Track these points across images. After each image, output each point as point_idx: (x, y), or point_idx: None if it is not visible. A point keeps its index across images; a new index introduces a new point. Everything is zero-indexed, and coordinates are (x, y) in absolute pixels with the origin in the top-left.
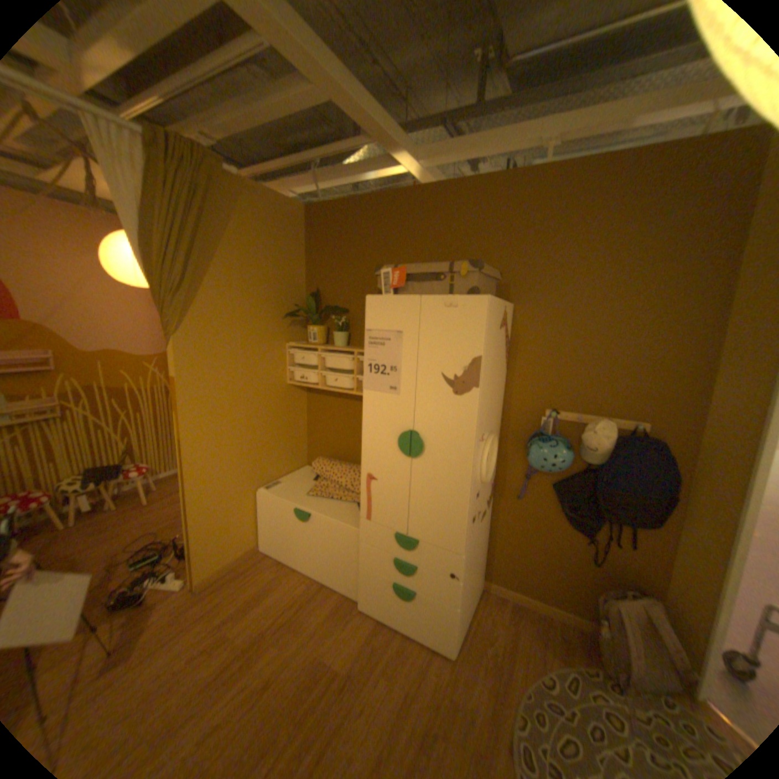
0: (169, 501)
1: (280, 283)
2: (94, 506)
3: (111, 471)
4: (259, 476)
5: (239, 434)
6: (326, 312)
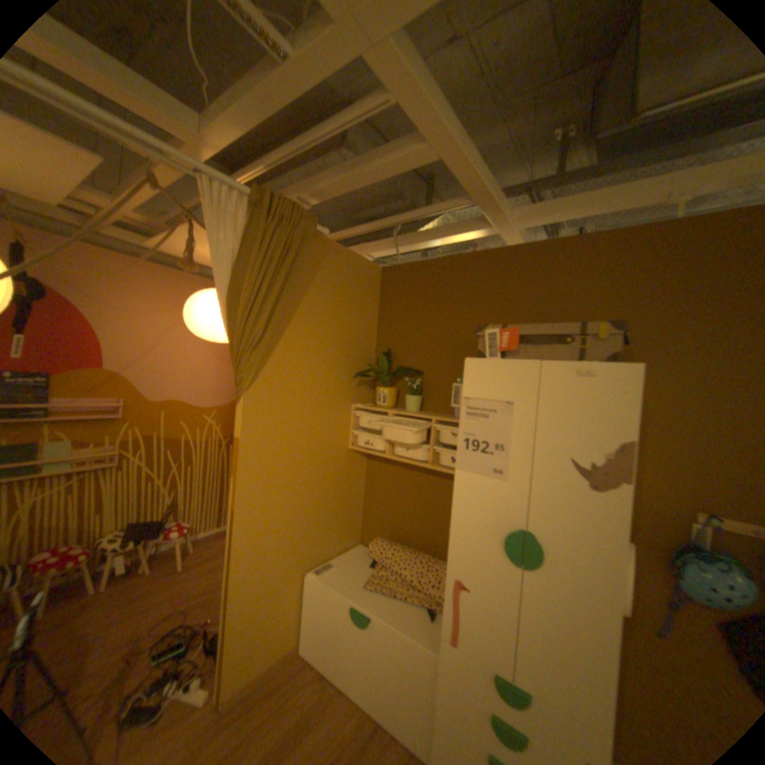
0: (205, 569)
1: (353, 342)
2: (129, 566)
3: (154, 528)
4: (309, 556)
5: (294, 505)
6: (399, 372)
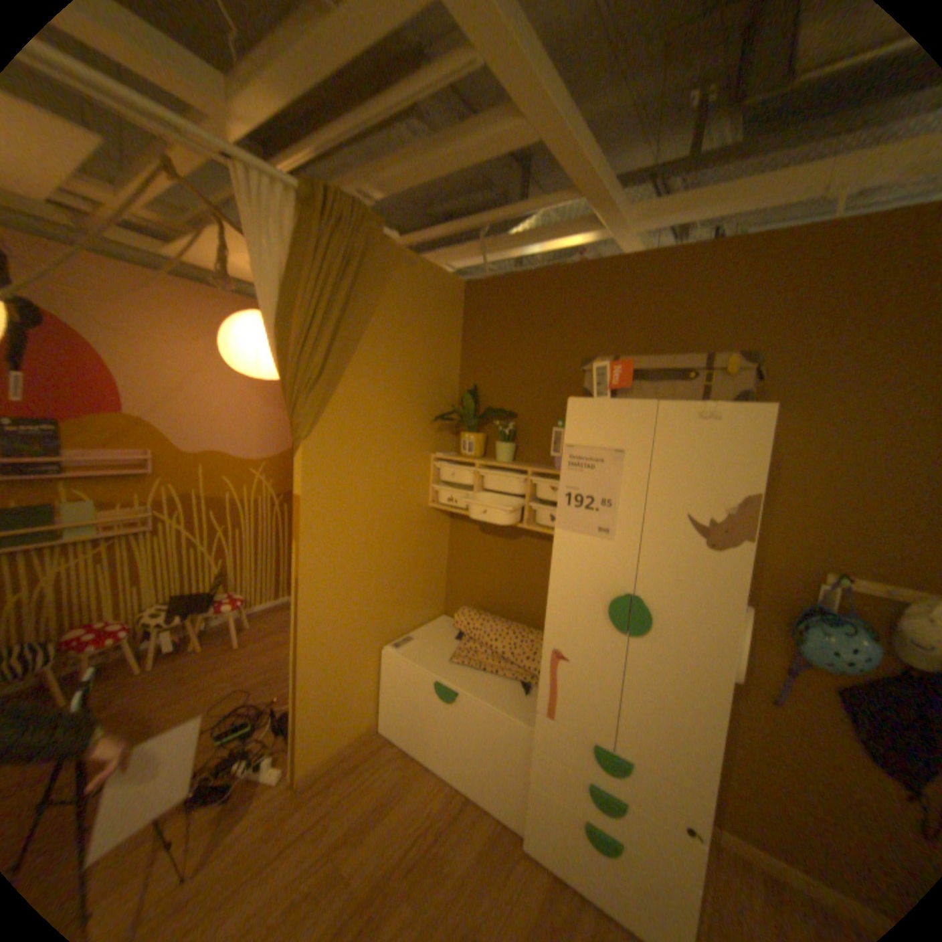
0: (265, 645)
1: (431, 378)
2: (176, 644)
3: (201, 601)
4: (386, 628)
5: (367, 572)
6: (488, 415)
